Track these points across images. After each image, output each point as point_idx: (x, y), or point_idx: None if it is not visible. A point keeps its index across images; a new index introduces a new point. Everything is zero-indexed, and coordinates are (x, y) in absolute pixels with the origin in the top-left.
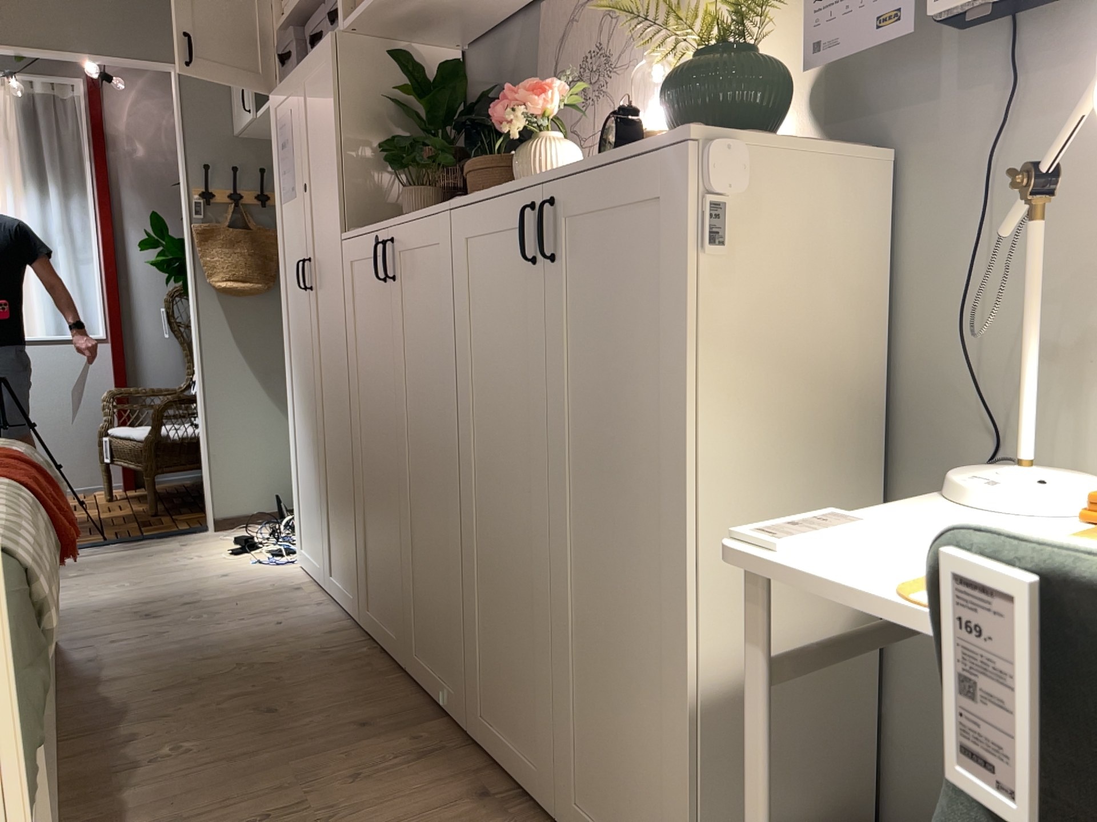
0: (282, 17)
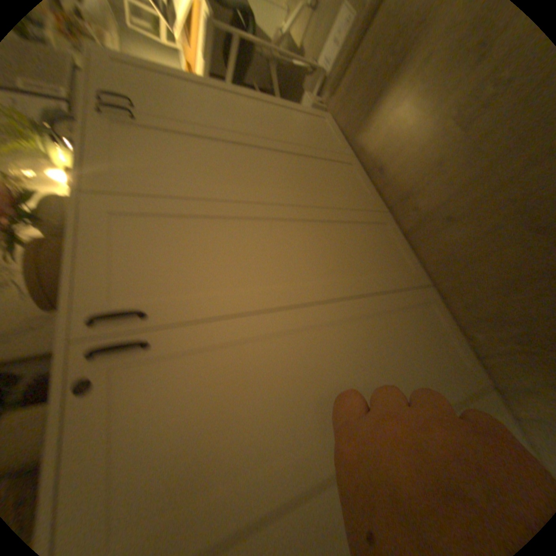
0: None
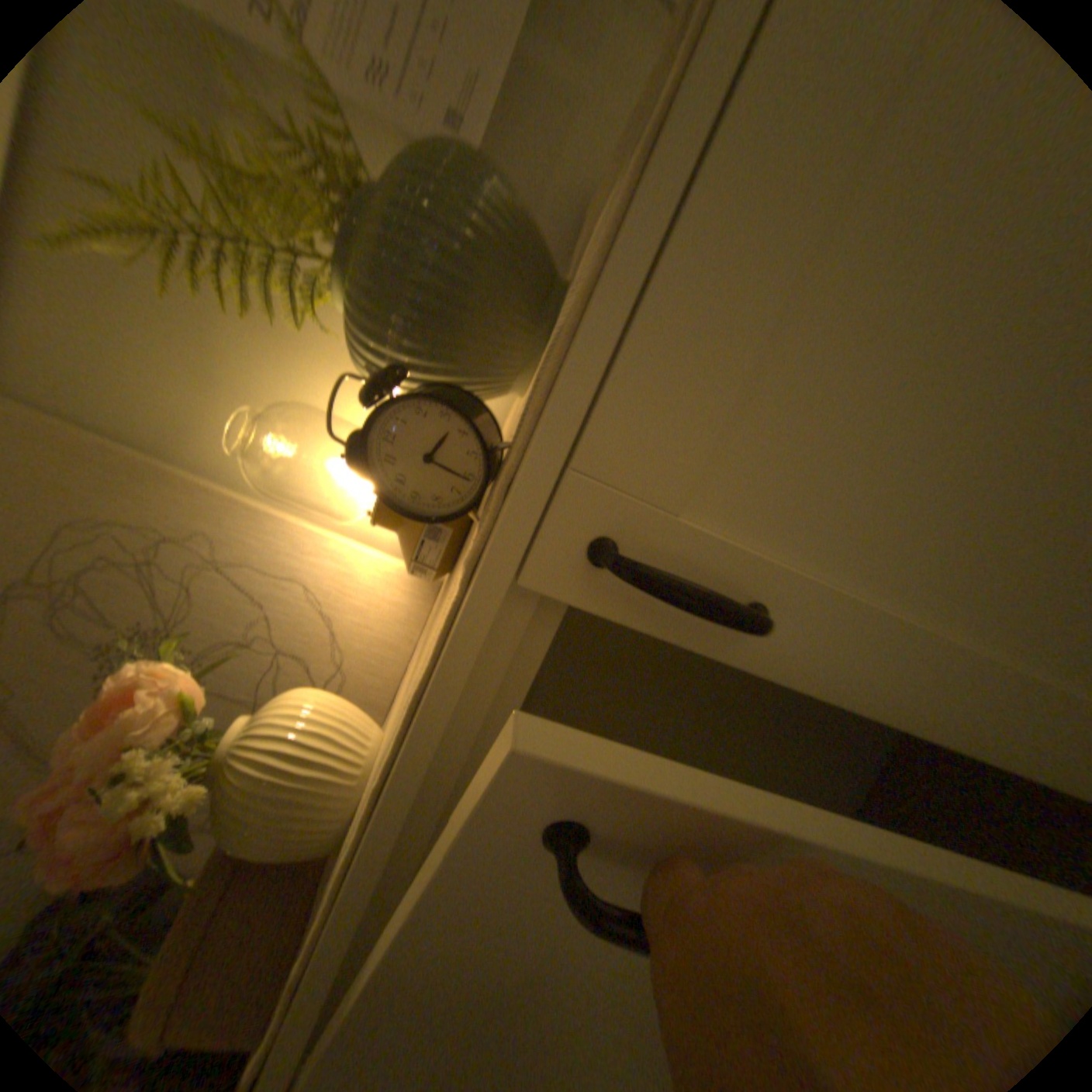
0: None
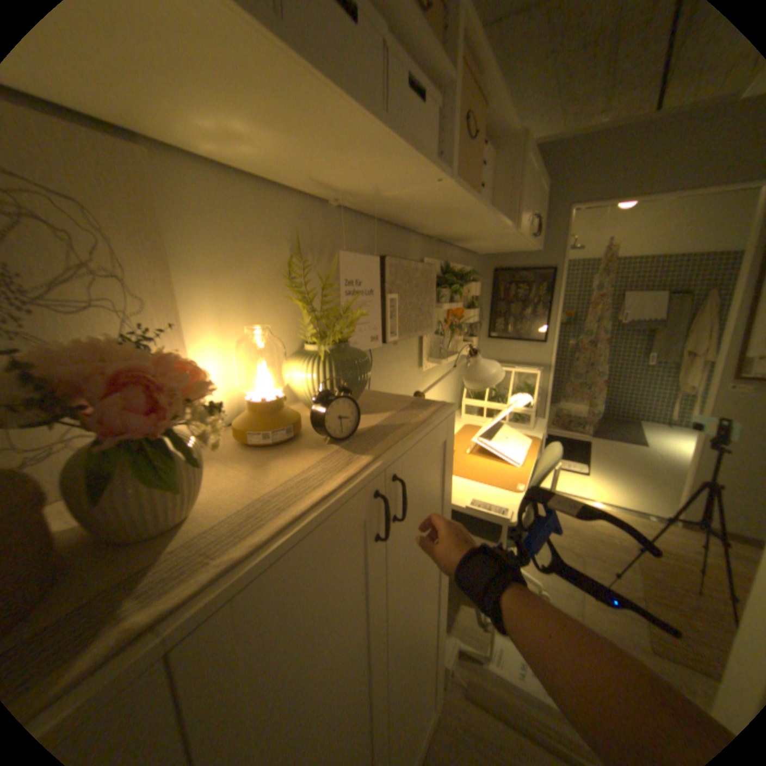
0: None
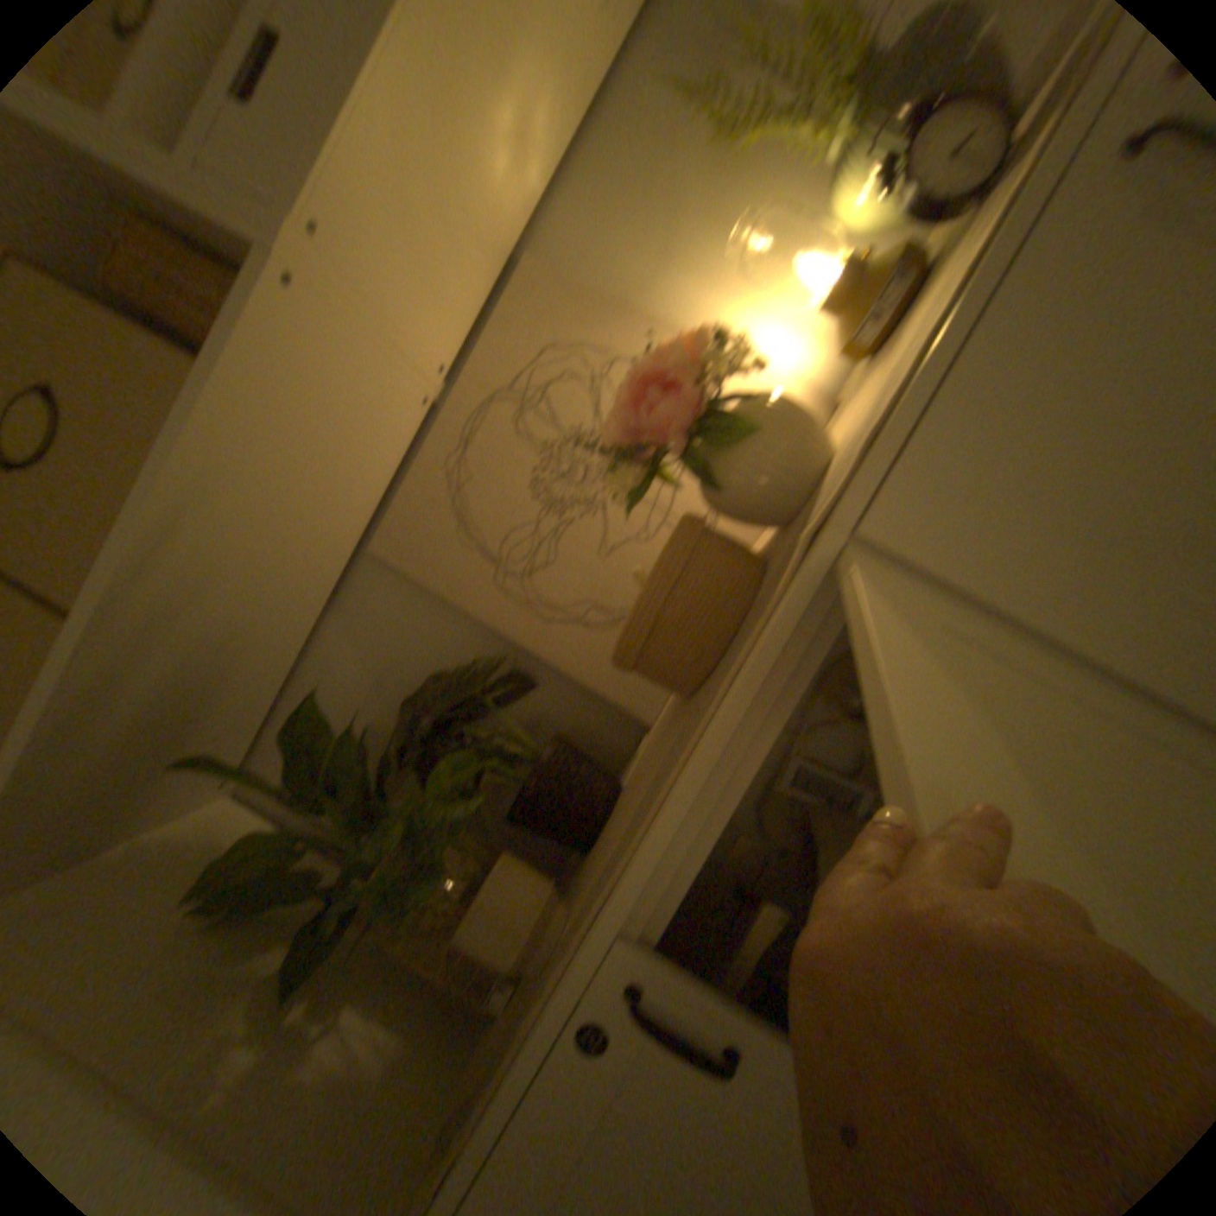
0: None
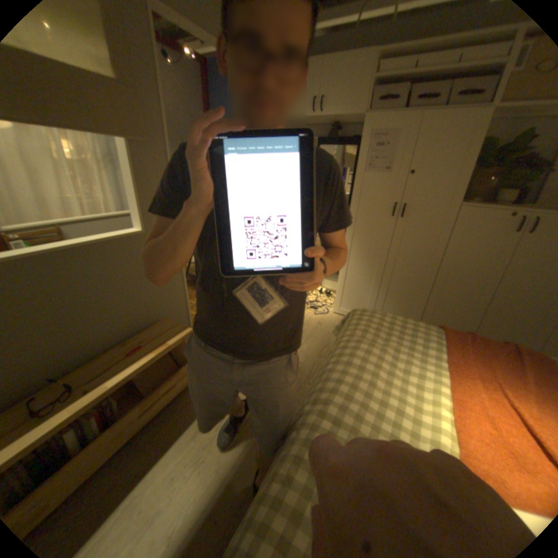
0: (393, 72)
